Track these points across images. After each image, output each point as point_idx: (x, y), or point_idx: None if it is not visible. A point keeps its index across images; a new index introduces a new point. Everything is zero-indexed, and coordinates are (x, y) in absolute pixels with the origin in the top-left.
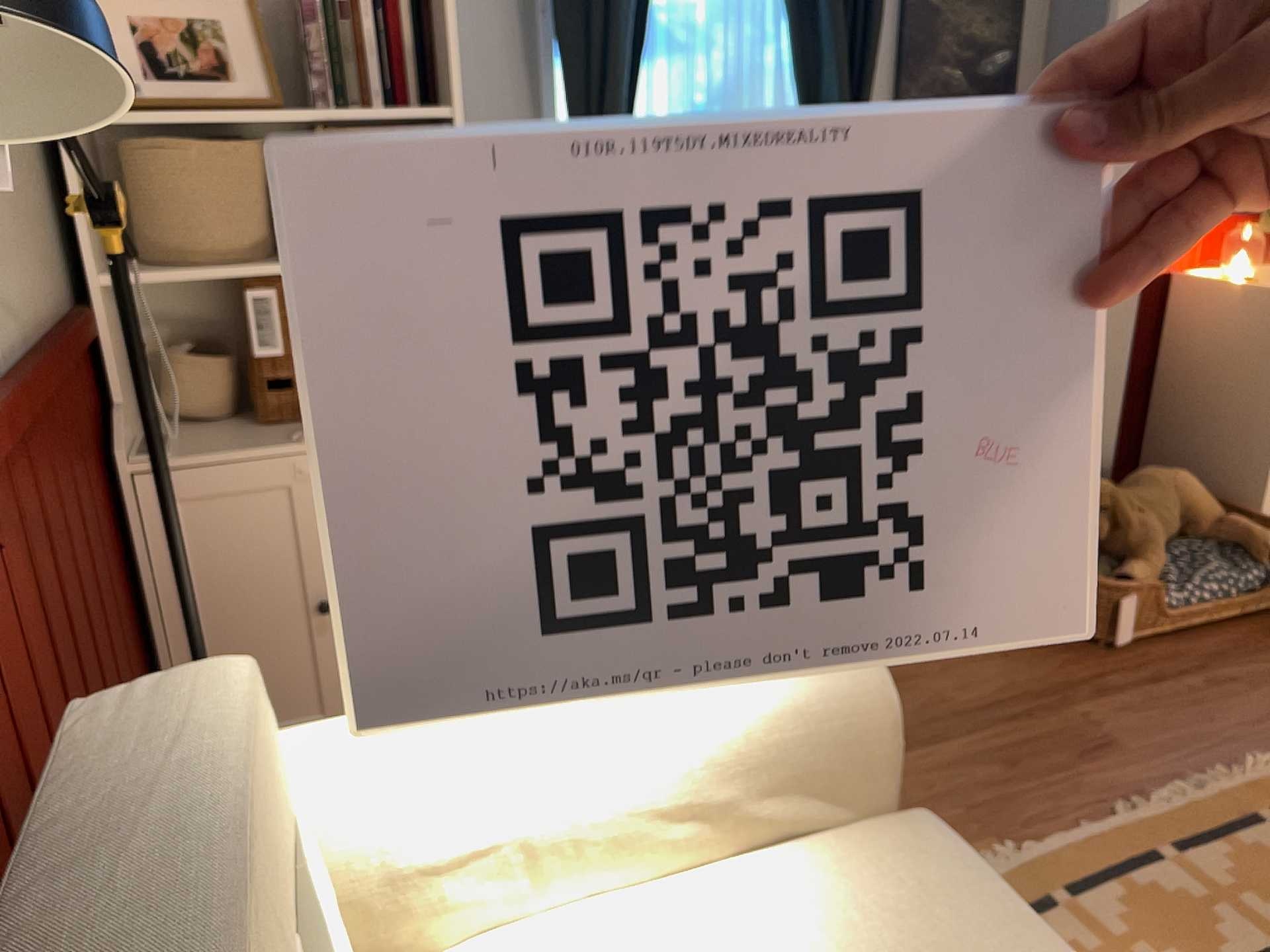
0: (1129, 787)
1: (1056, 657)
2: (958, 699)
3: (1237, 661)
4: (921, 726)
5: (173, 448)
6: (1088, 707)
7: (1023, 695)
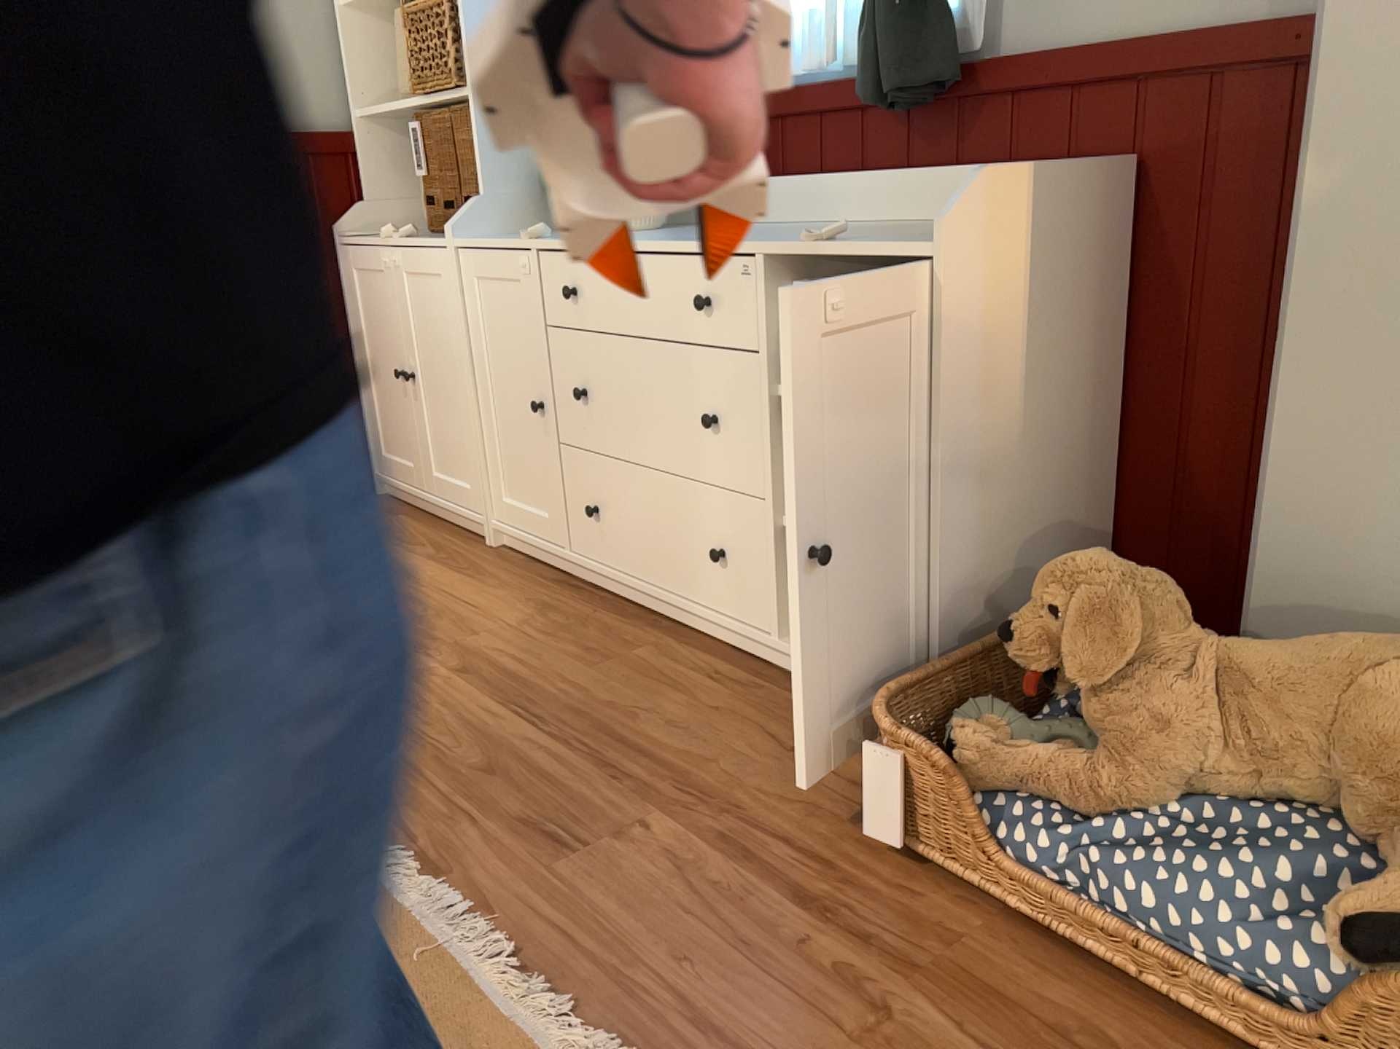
0: (454, 862)
1: (820, 794)
2: (639, 725)
3: (981, 1023)
4: (562, 707)
5: (370, 238)
6: (669, 826)
7: (676, 771)
